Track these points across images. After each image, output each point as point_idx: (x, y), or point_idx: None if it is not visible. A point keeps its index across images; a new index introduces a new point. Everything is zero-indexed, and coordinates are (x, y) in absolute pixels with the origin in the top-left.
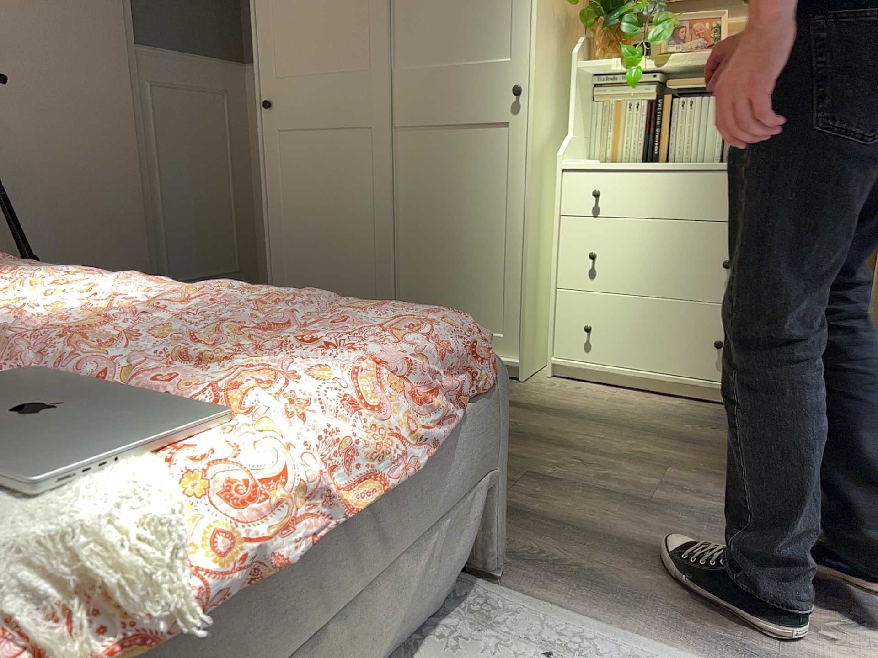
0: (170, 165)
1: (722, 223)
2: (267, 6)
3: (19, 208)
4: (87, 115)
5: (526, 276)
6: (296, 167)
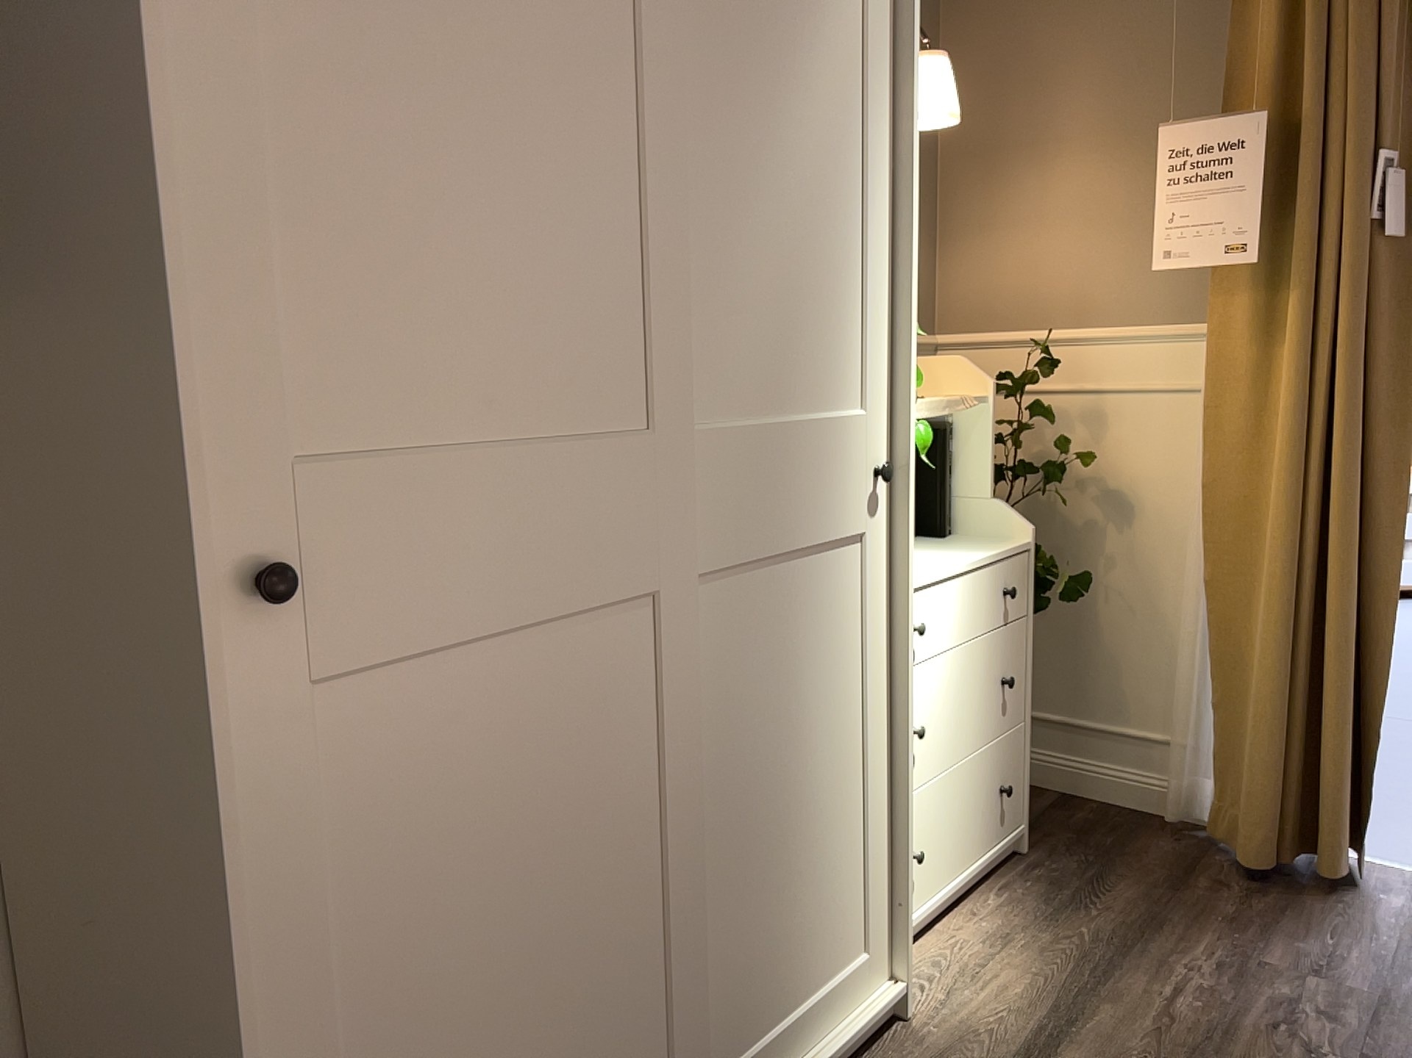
0: None
1: (1000, 629)
2: (253, 127)
3: None
4: None
5: (909, 815)
6: (396, 800)
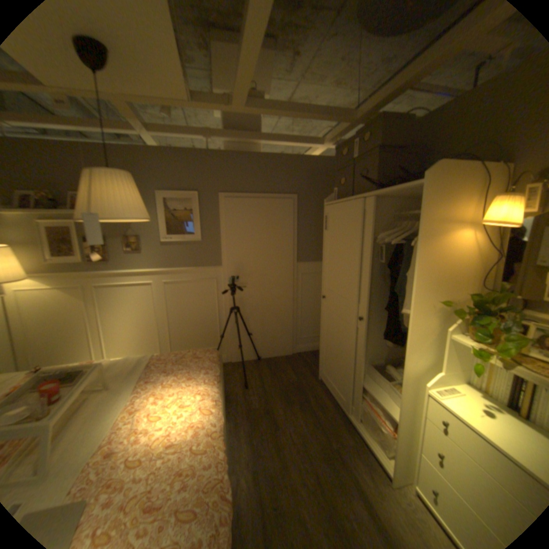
0: (304, 300)
1: None
2: (326, 262)
3: (250, 317)
4: (275, 288)
5: (399, 440)
6: (329, 324)
